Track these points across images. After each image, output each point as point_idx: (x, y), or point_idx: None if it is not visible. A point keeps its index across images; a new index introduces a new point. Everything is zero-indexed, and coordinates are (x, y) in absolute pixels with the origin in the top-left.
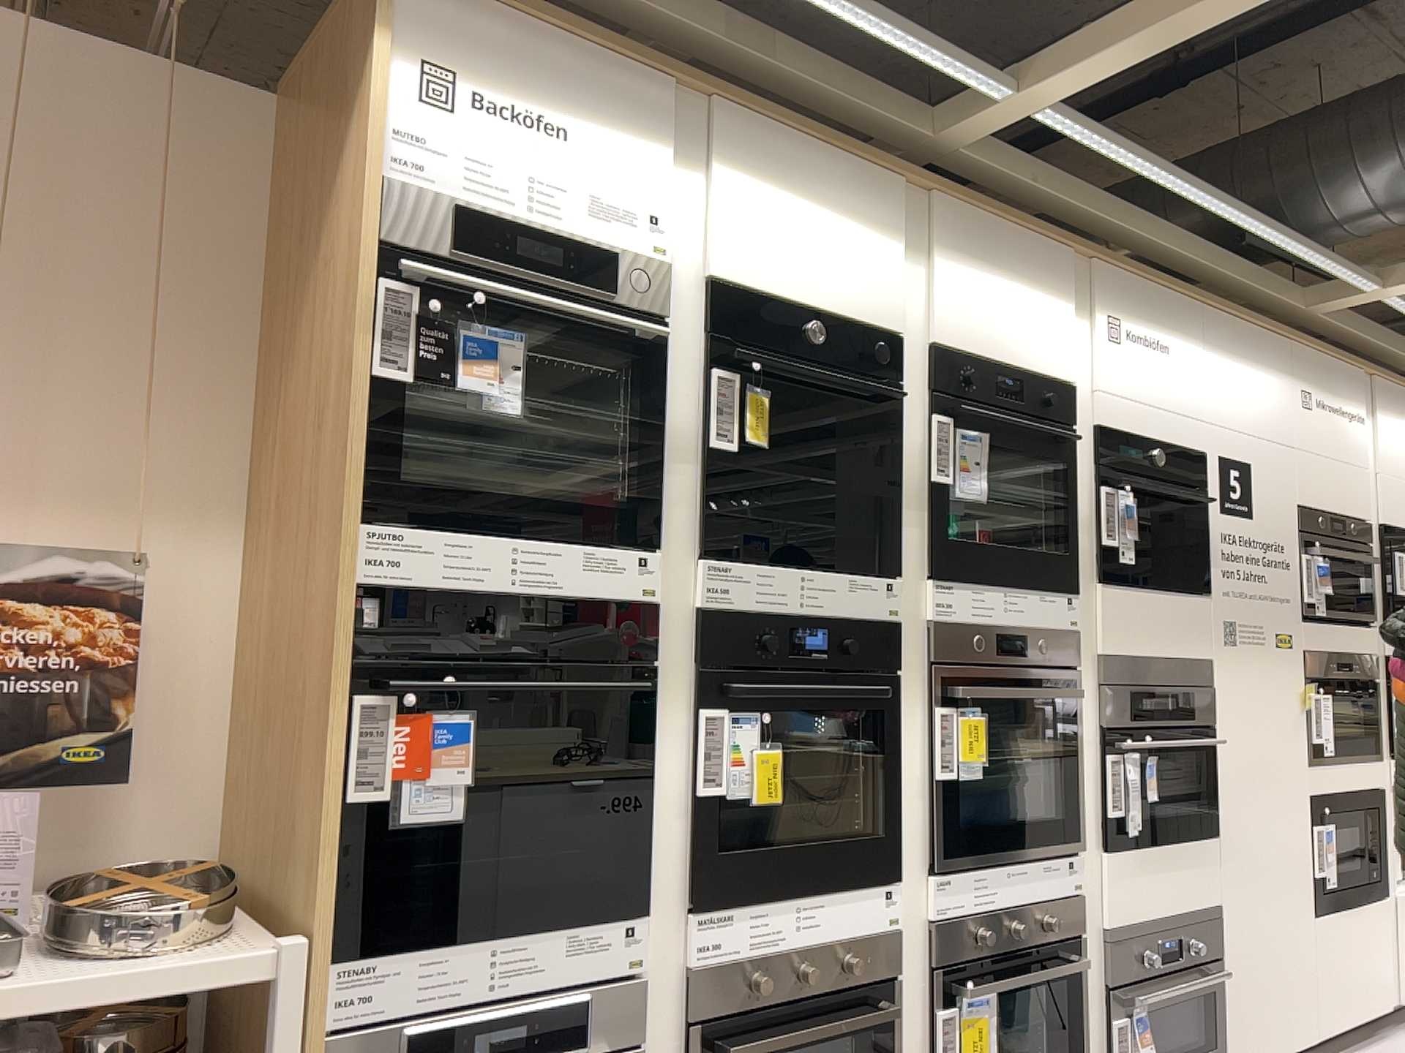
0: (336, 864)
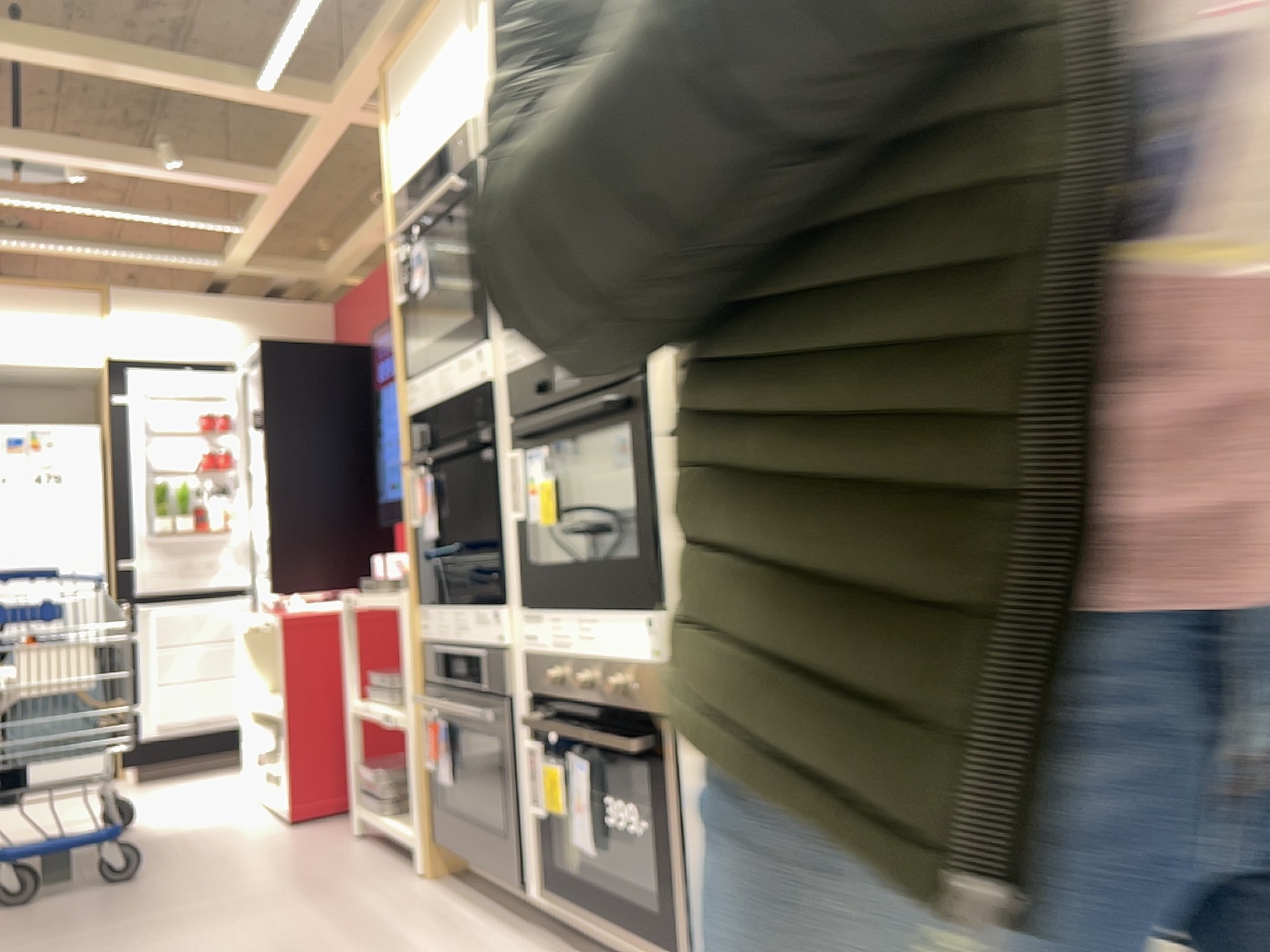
0: (411, 557)
